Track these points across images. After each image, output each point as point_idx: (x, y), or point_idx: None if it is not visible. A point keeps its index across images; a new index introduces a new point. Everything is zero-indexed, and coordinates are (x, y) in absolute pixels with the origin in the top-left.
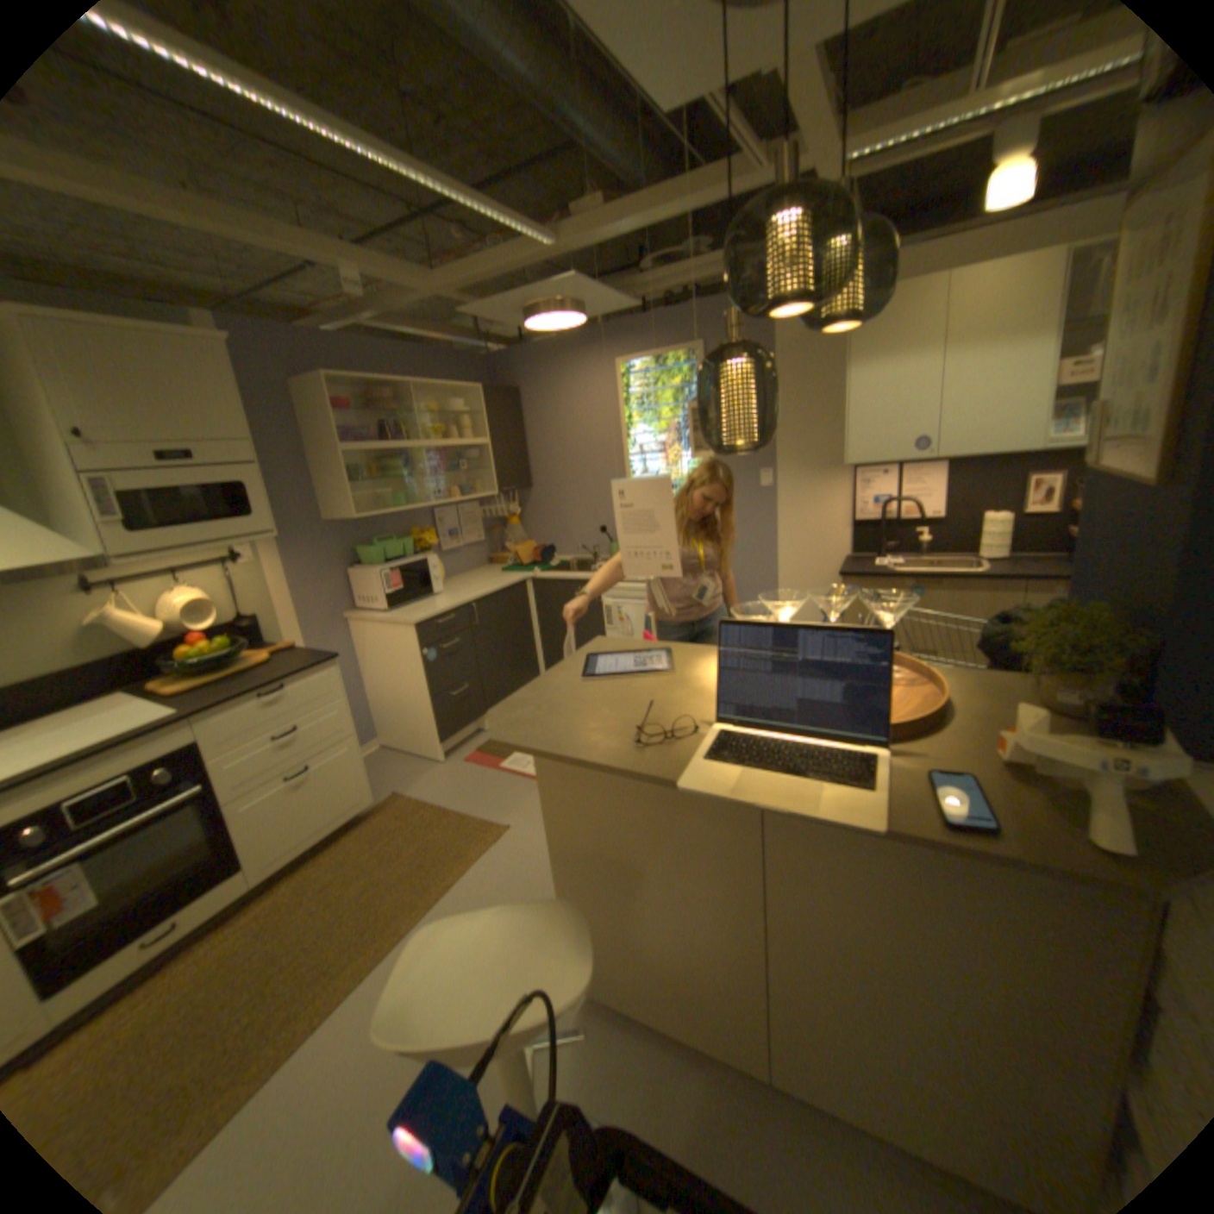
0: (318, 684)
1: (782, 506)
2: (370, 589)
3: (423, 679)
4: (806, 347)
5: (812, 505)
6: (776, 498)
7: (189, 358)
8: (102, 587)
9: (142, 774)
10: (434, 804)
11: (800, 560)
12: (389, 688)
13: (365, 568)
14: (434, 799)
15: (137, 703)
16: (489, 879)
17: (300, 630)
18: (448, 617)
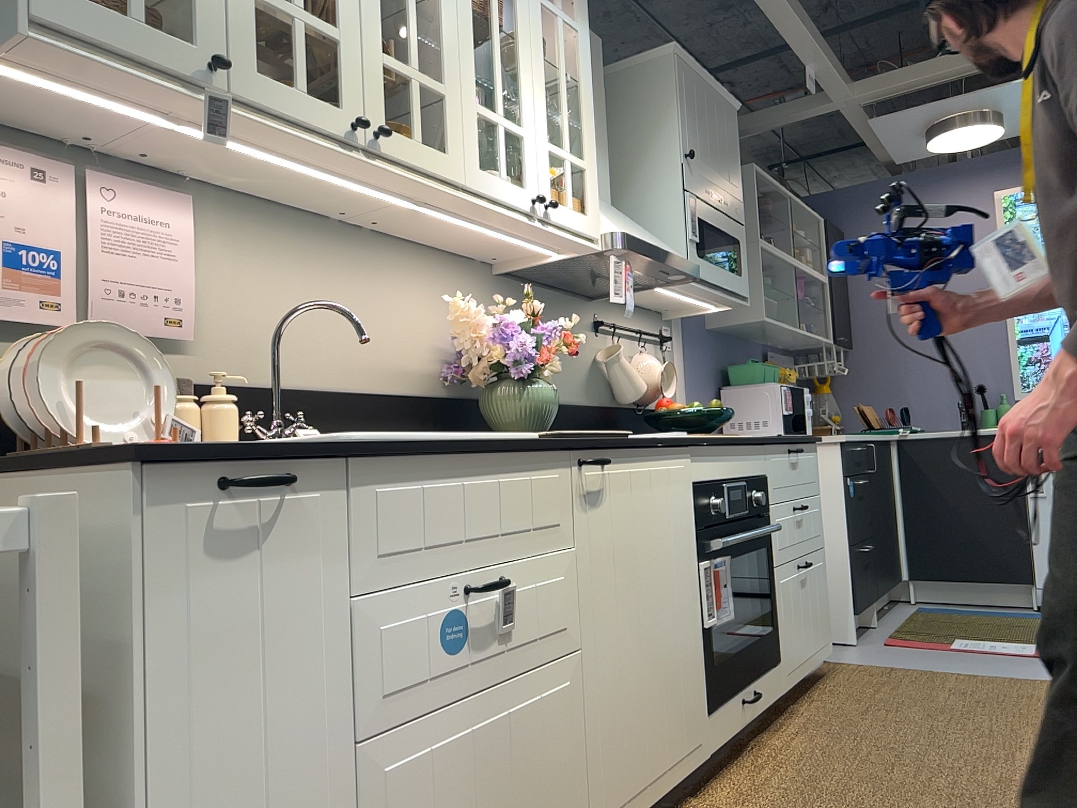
0: (812, 461)
1: None
2: (755, 409)
3: (843, 514)
4: None
5: None
6: None
7: (726, 115)
8: (605, 328)
9: (749, 483)
10: (901, 666)
11: None
12: None
13: (742, 387)
14: (893, 663)
15: None
16: None
17: None
18: (858, 445)
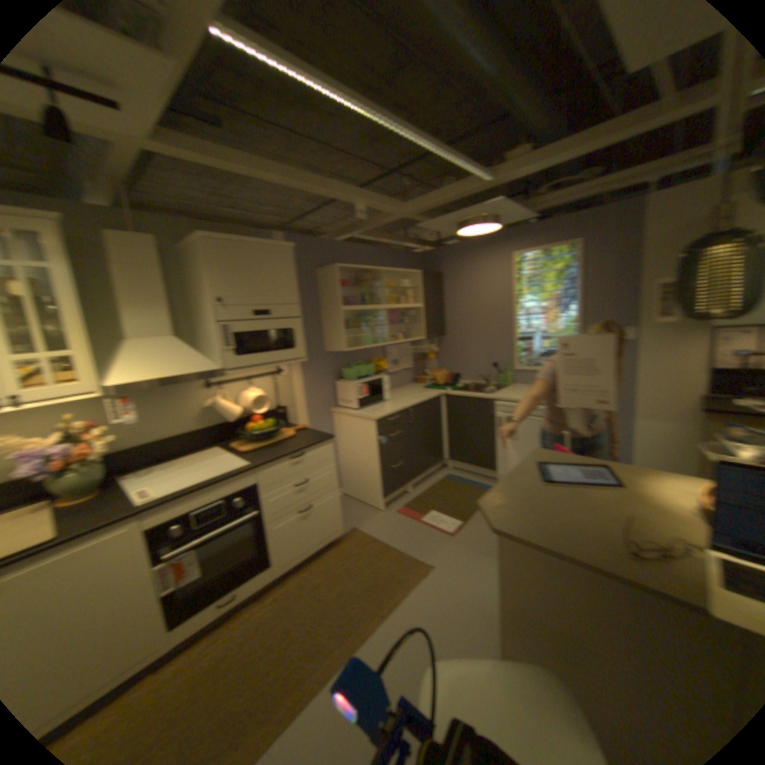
0: (324, 453)
1: (644, 354)
2: (350, 394)
3: (378, 455)
4: (674, 238)
5: (672, 354)
6: (639, 348)
7: (277, 258)
8: (218, 385)
9: (232, 499)
10: (382, 540)
11: (658, 395)
12: (355, 458)
13: (348, 381)
14: (381, 536)
15: (228, 453)
16: (425, 605)
17: (310, 417)
18: (396, 416)
